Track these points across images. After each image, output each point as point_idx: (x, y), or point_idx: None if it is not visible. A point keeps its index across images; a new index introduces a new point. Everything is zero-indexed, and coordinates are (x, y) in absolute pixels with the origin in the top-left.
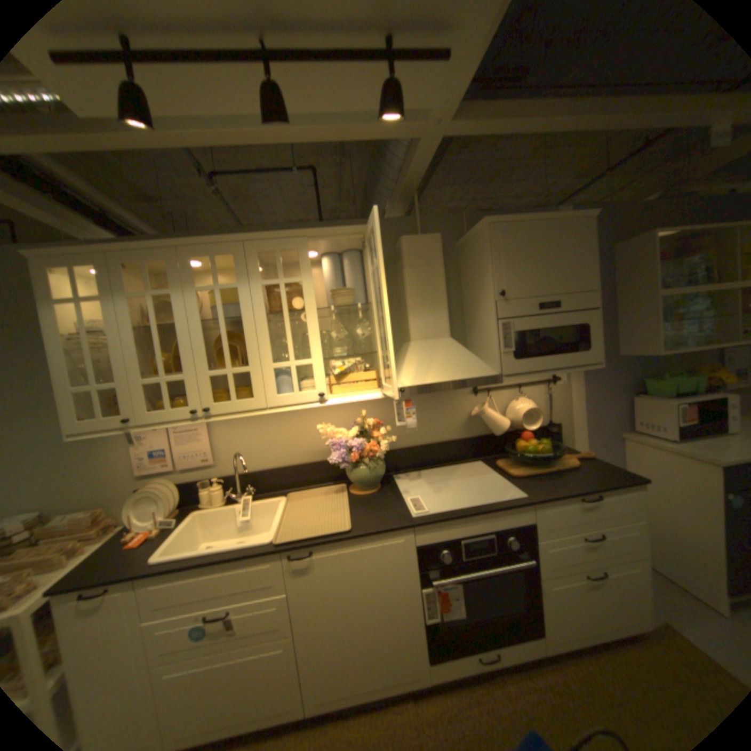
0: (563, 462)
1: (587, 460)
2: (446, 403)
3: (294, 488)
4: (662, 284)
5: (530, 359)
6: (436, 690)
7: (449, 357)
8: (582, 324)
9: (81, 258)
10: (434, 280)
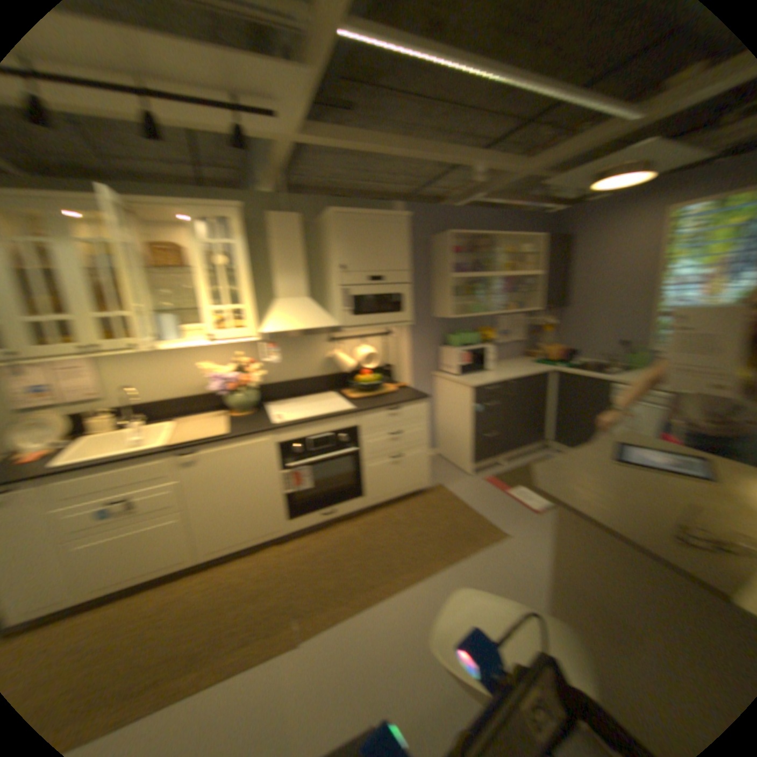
0: (384, 389)
1: (399, 388)
2: (305, 348)
3: (174, 416)
4: (454, 269)
5: (358, 316)
6: (290, 538)
7: (300, 312)
8: (394, 294)
9: None
10: (290, 251)
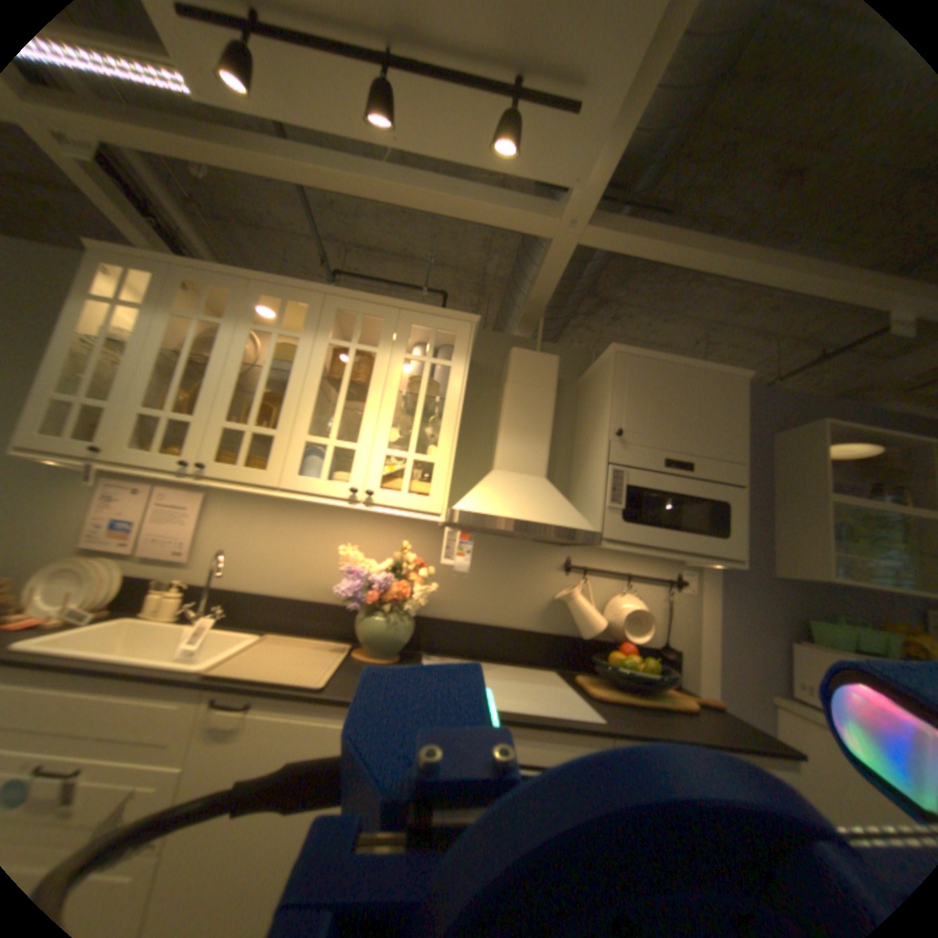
0: (675, 702)
1: (712, 710)
2: (523, 573)
3: (278, 632)
4: (834, 492)
5: (642, 526)
6: None
7: (535, 496)
8: (719, 501)
9: (142, 264)
10: (539, 405)
